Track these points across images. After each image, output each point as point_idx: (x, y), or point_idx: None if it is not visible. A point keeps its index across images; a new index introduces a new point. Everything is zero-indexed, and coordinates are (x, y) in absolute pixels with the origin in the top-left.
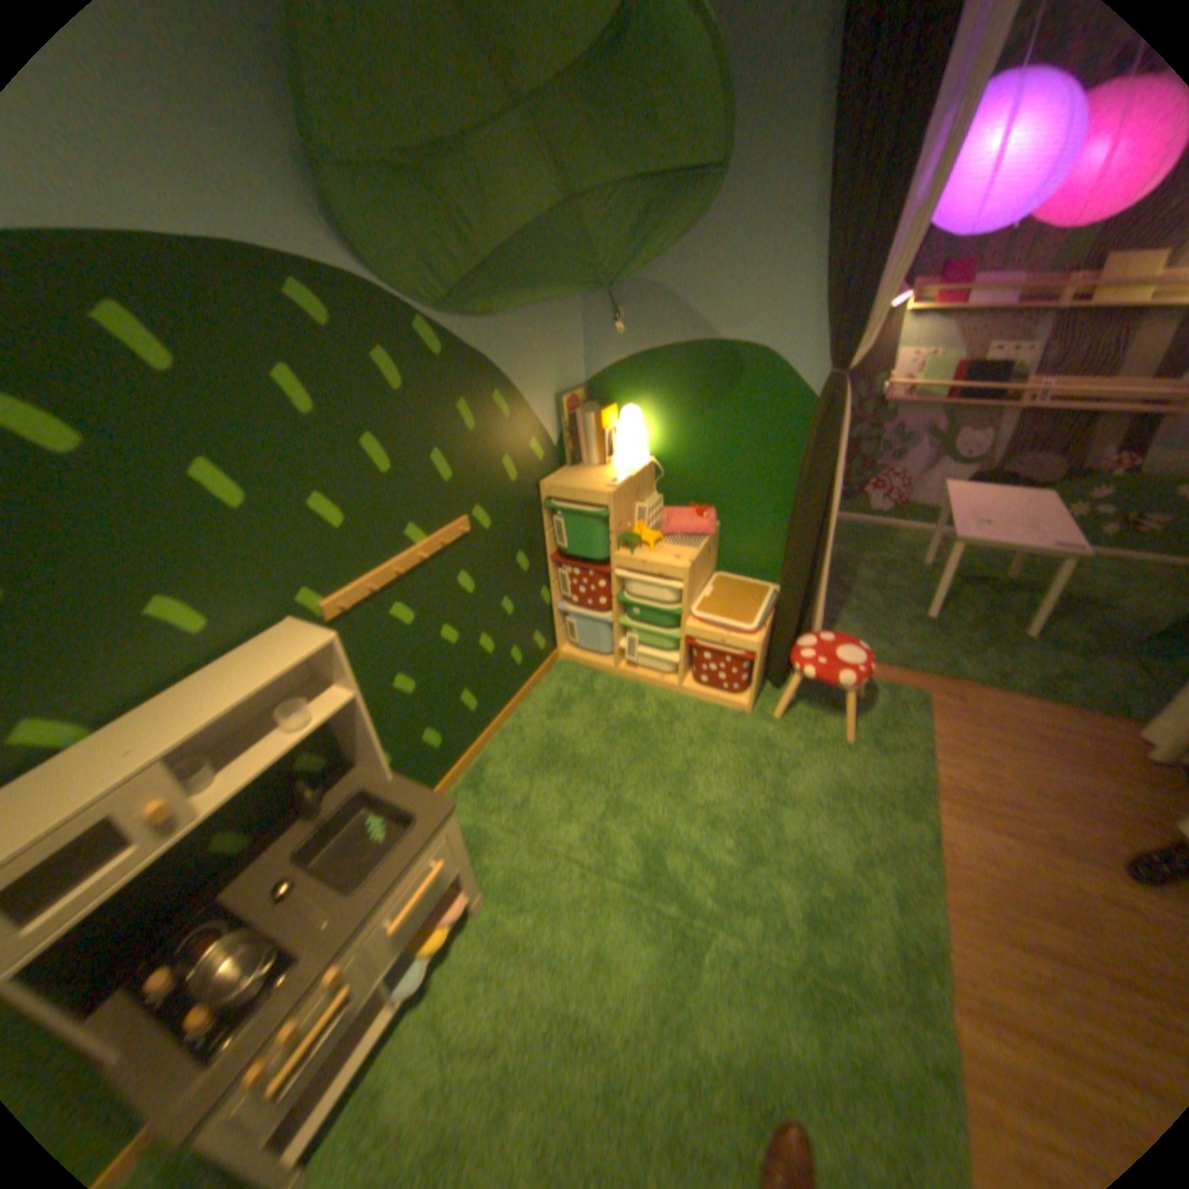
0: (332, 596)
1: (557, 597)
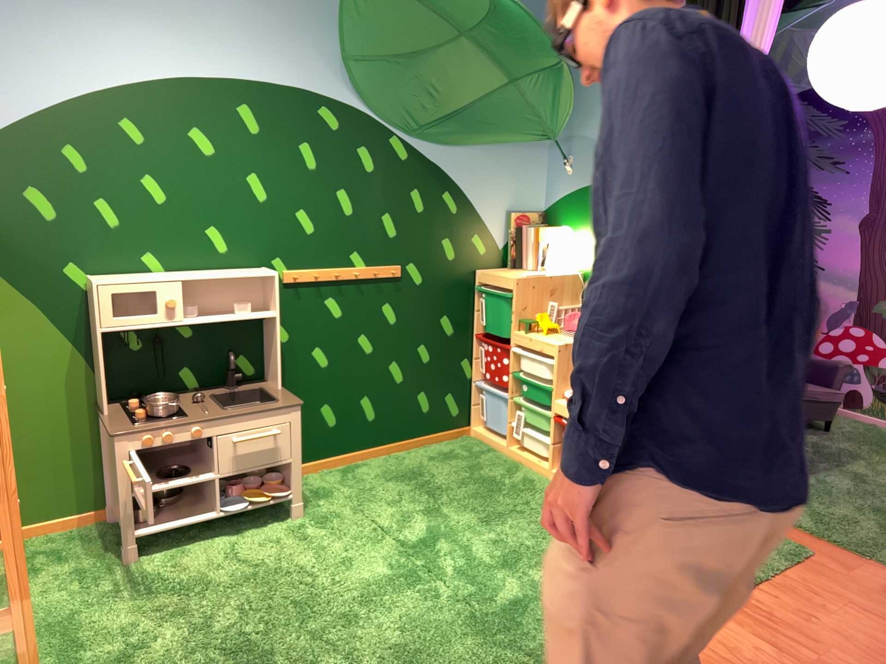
0: (290, 270)
1: (478, 374)
